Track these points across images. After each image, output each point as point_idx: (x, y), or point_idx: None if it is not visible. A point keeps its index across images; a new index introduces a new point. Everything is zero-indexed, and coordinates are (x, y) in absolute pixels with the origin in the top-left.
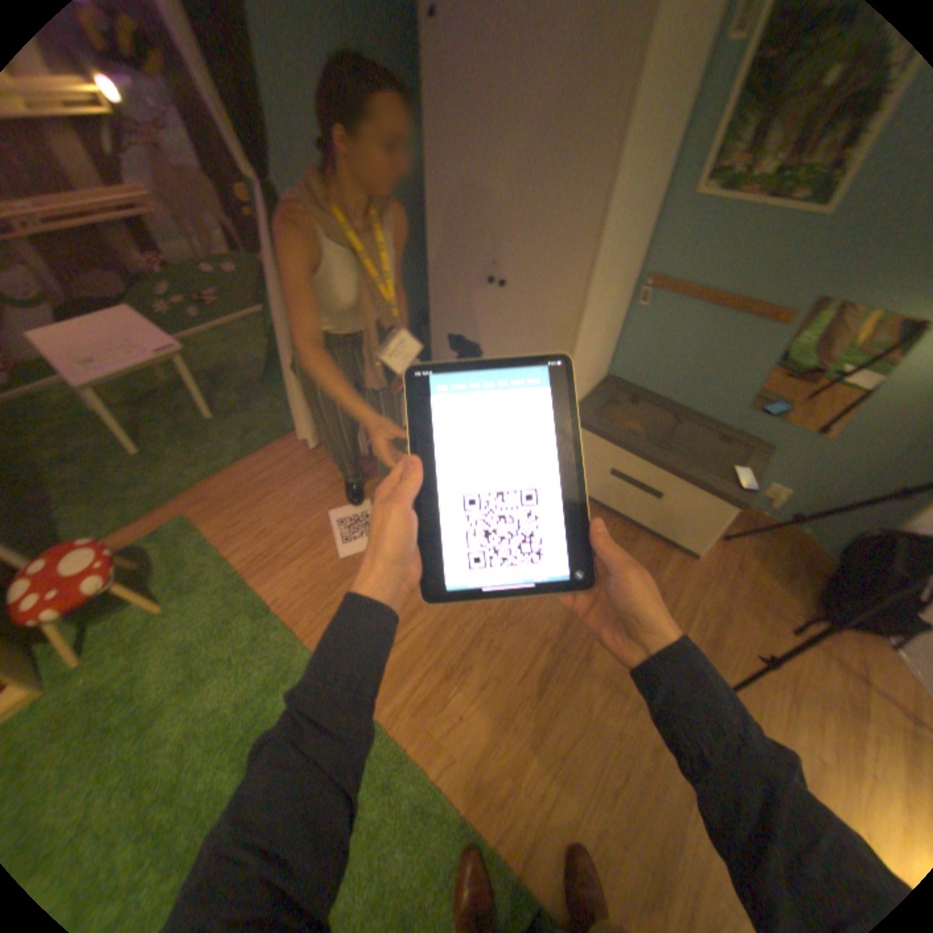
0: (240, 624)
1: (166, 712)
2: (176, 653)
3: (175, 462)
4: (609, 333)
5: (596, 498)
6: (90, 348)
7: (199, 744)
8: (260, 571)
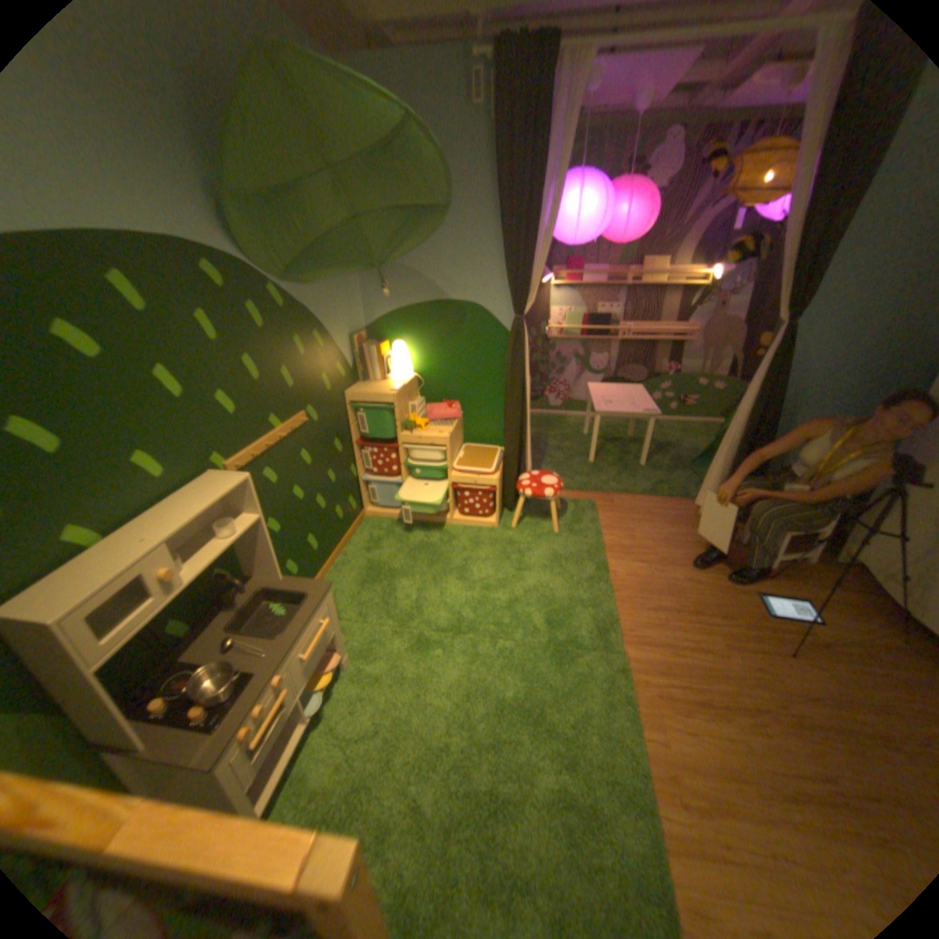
0: (588, 568)
1: (532, 573)
2: (551, 555)
3: (608, 475)
4: None
5: None
6: (610, 398)
7: (536, 596)
8: (616, 554)
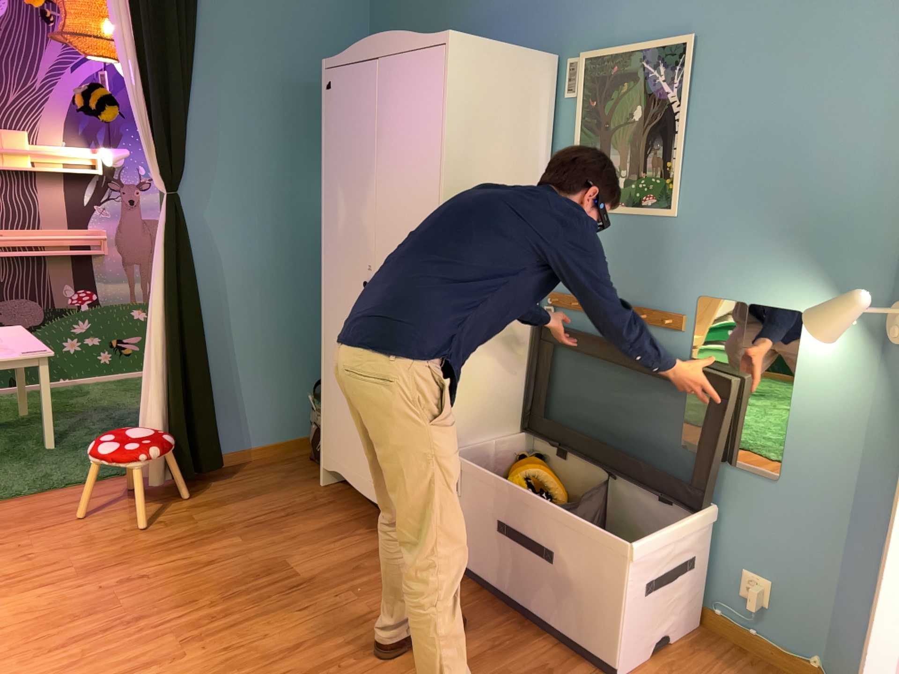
0: None
1: None
2: None
3: None
4: (506, 350)
5: (489, 576)
6: None
7: None
8: None
